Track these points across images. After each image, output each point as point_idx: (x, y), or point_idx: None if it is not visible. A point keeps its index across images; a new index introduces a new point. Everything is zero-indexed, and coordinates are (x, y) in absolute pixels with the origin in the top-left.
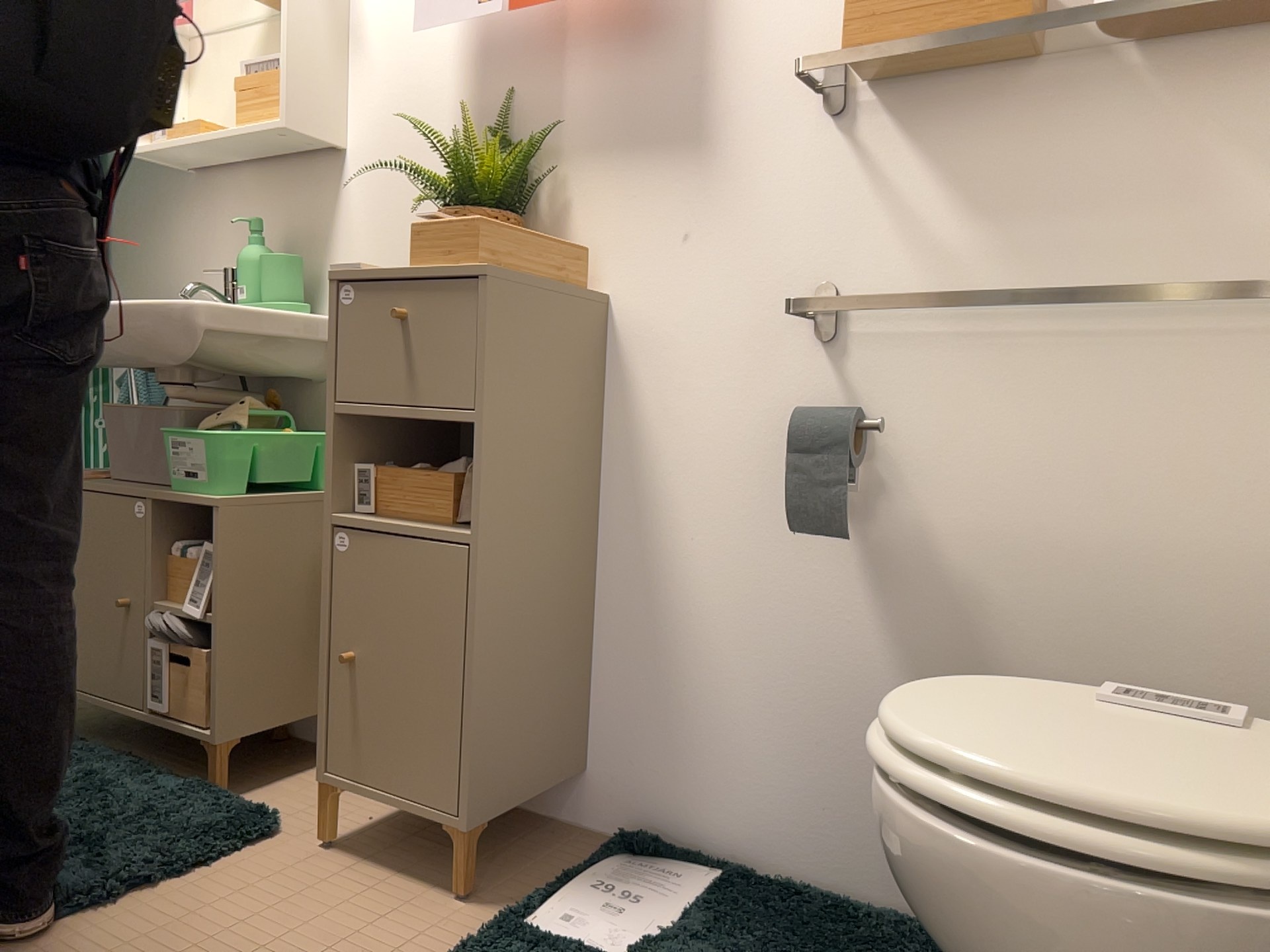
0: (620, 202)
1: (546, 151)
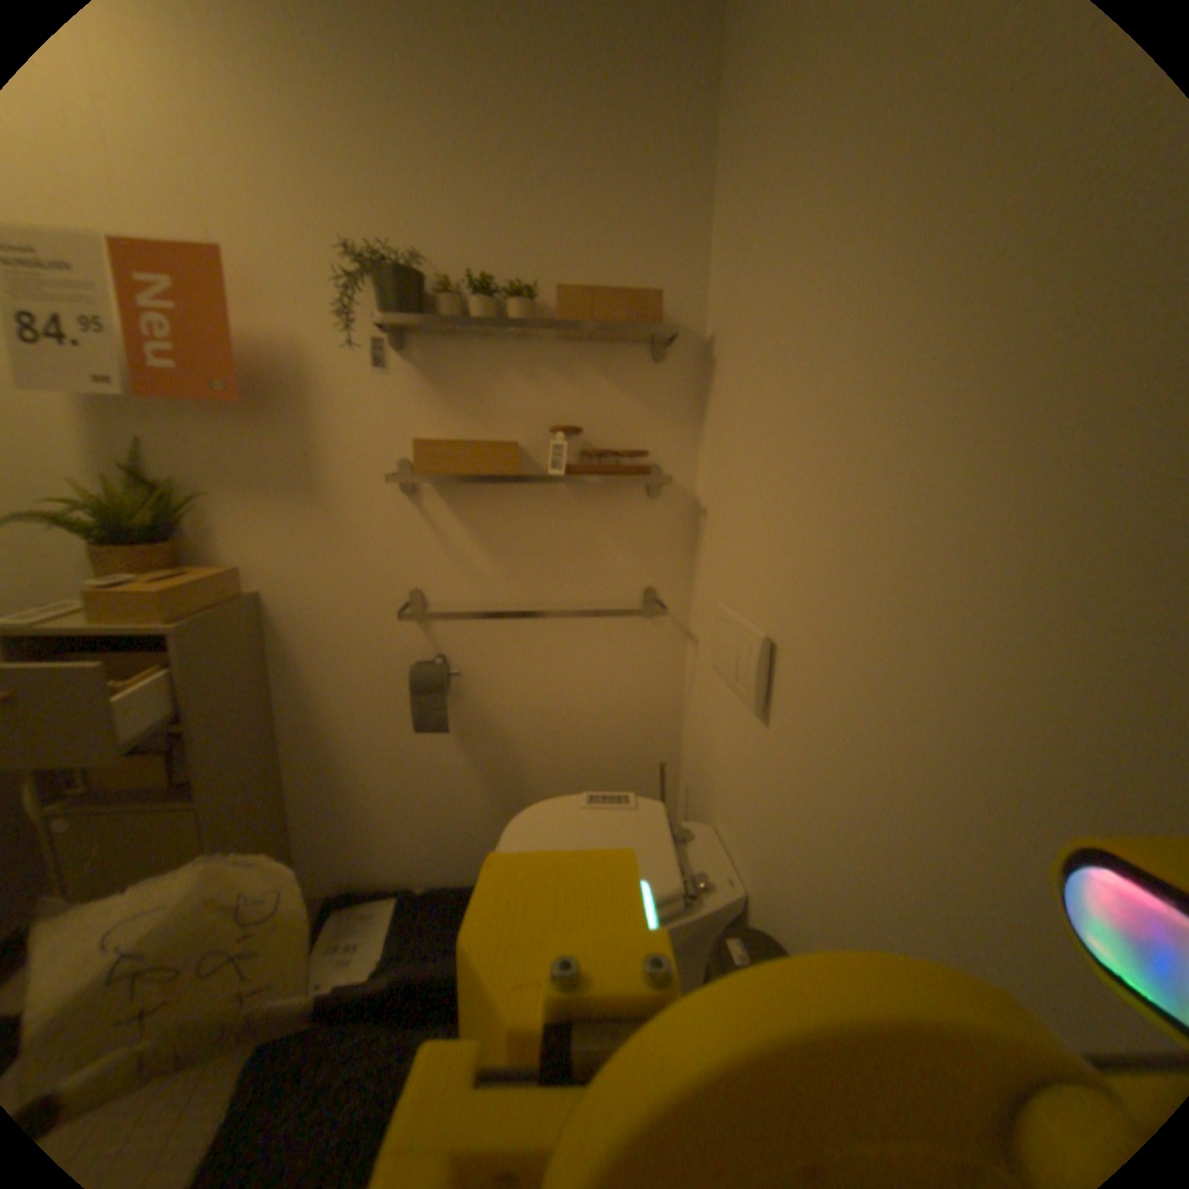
0: (257, 528)
1: (180, 486)
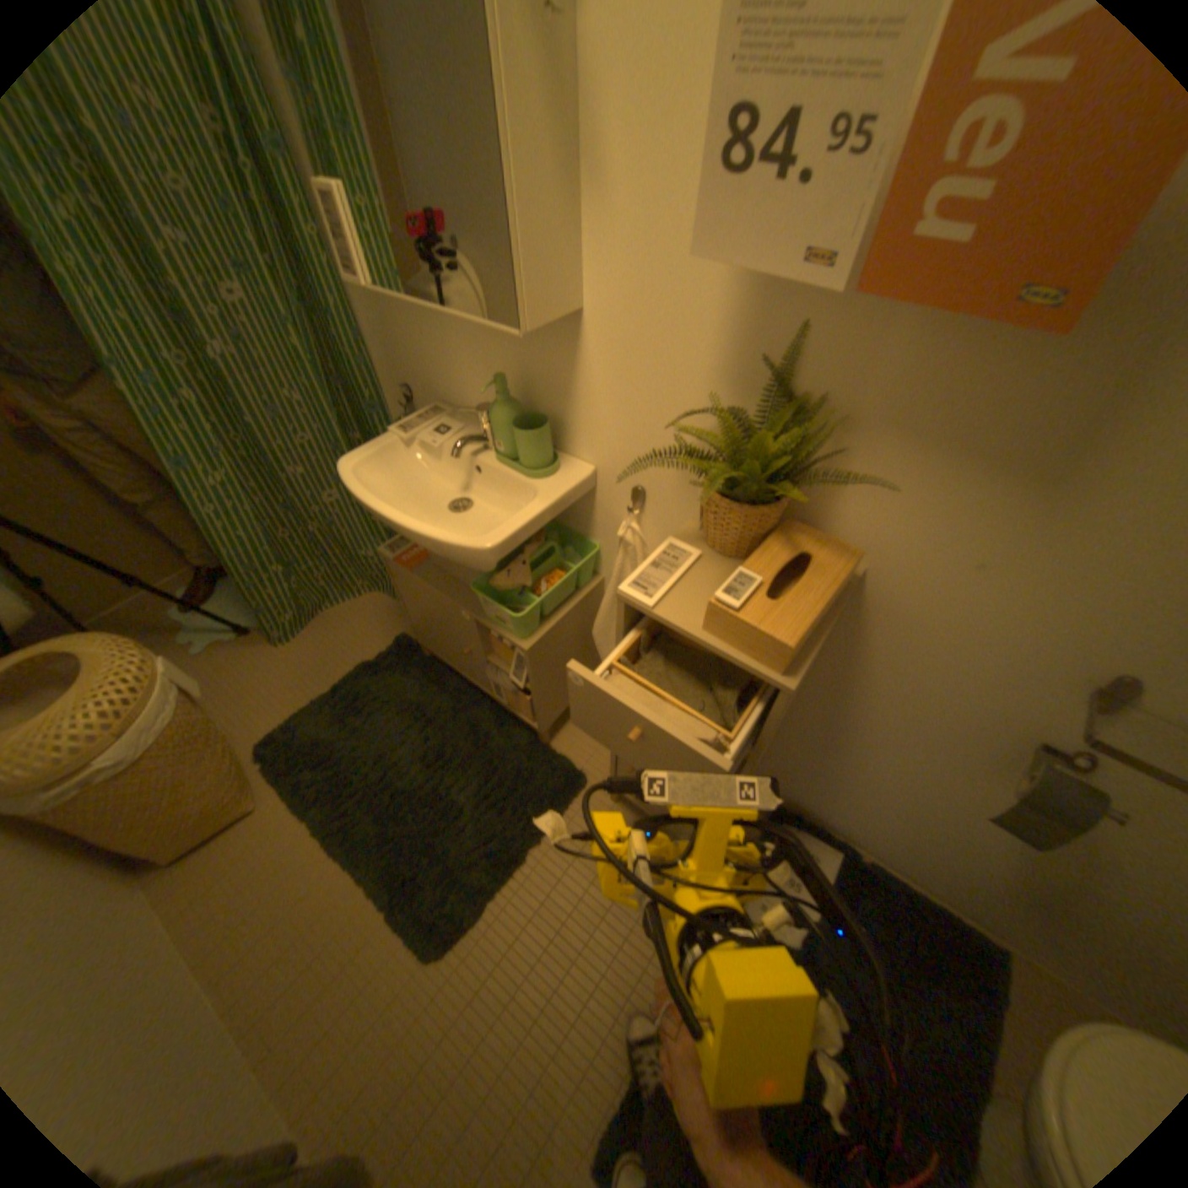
0: (917, 499)
1: (835, 408)
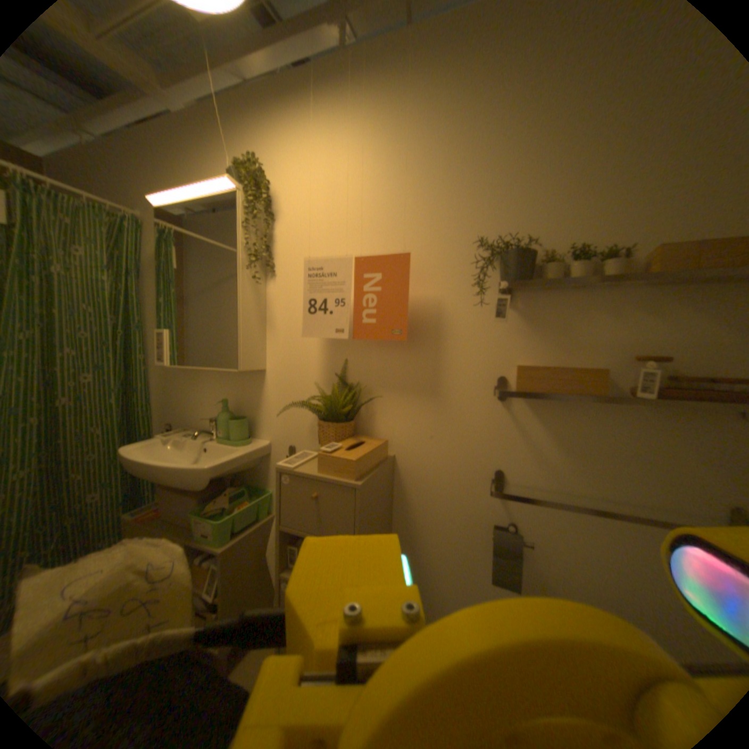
0: (400, 415)
1: (363, 387)
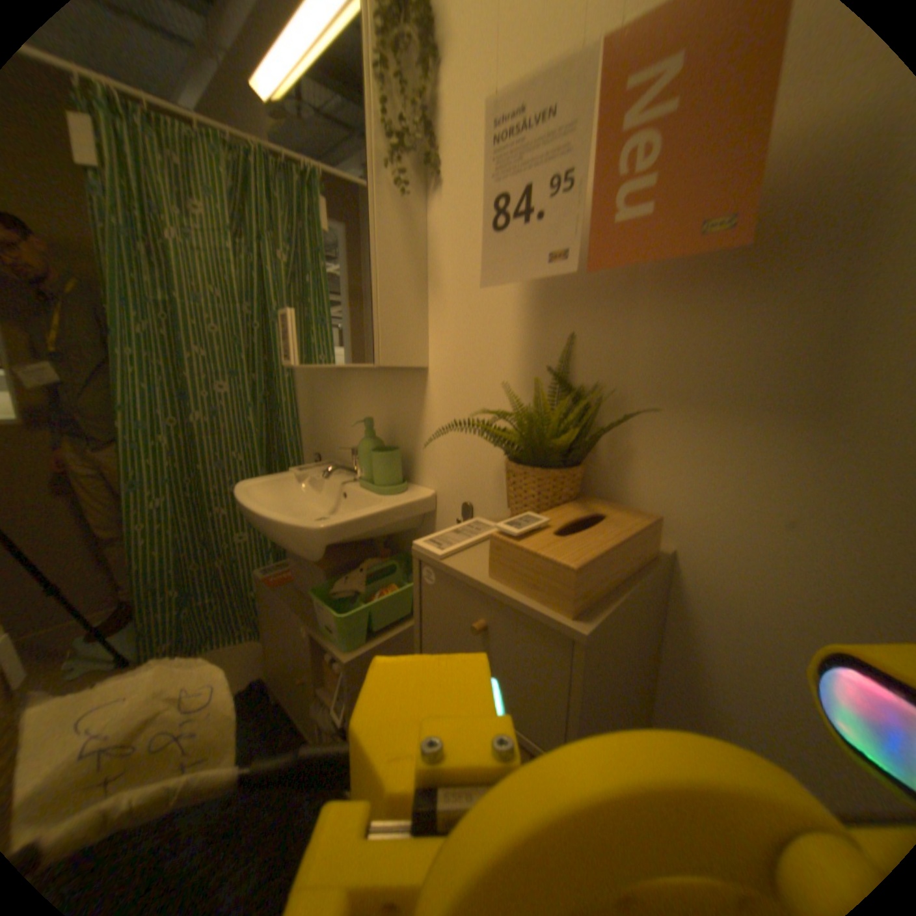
0: (700, 465)
1: (608, 396)
